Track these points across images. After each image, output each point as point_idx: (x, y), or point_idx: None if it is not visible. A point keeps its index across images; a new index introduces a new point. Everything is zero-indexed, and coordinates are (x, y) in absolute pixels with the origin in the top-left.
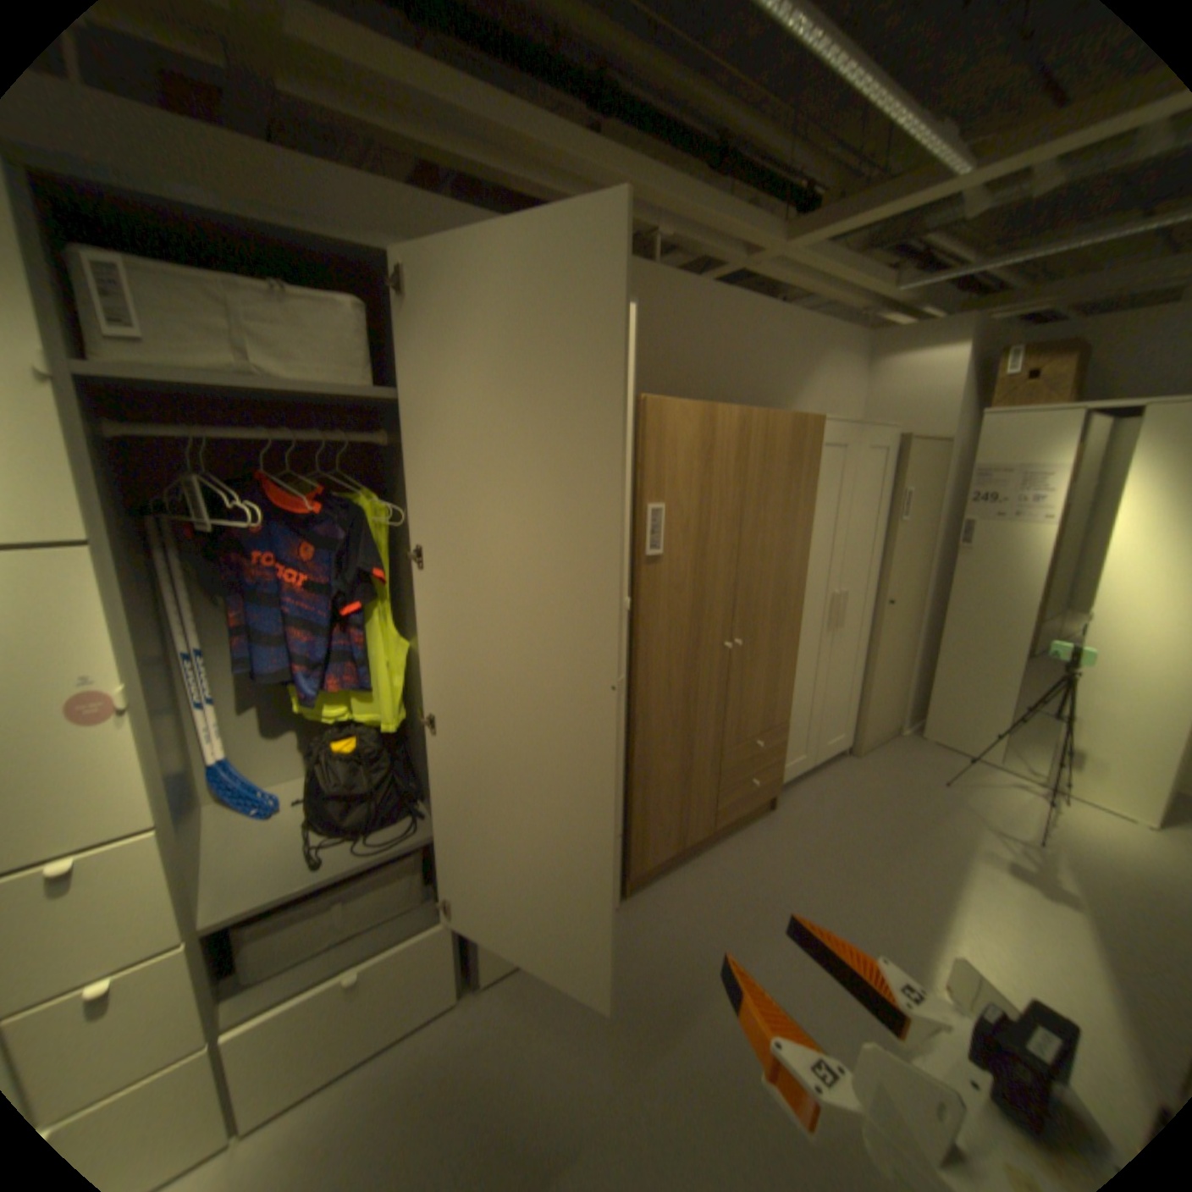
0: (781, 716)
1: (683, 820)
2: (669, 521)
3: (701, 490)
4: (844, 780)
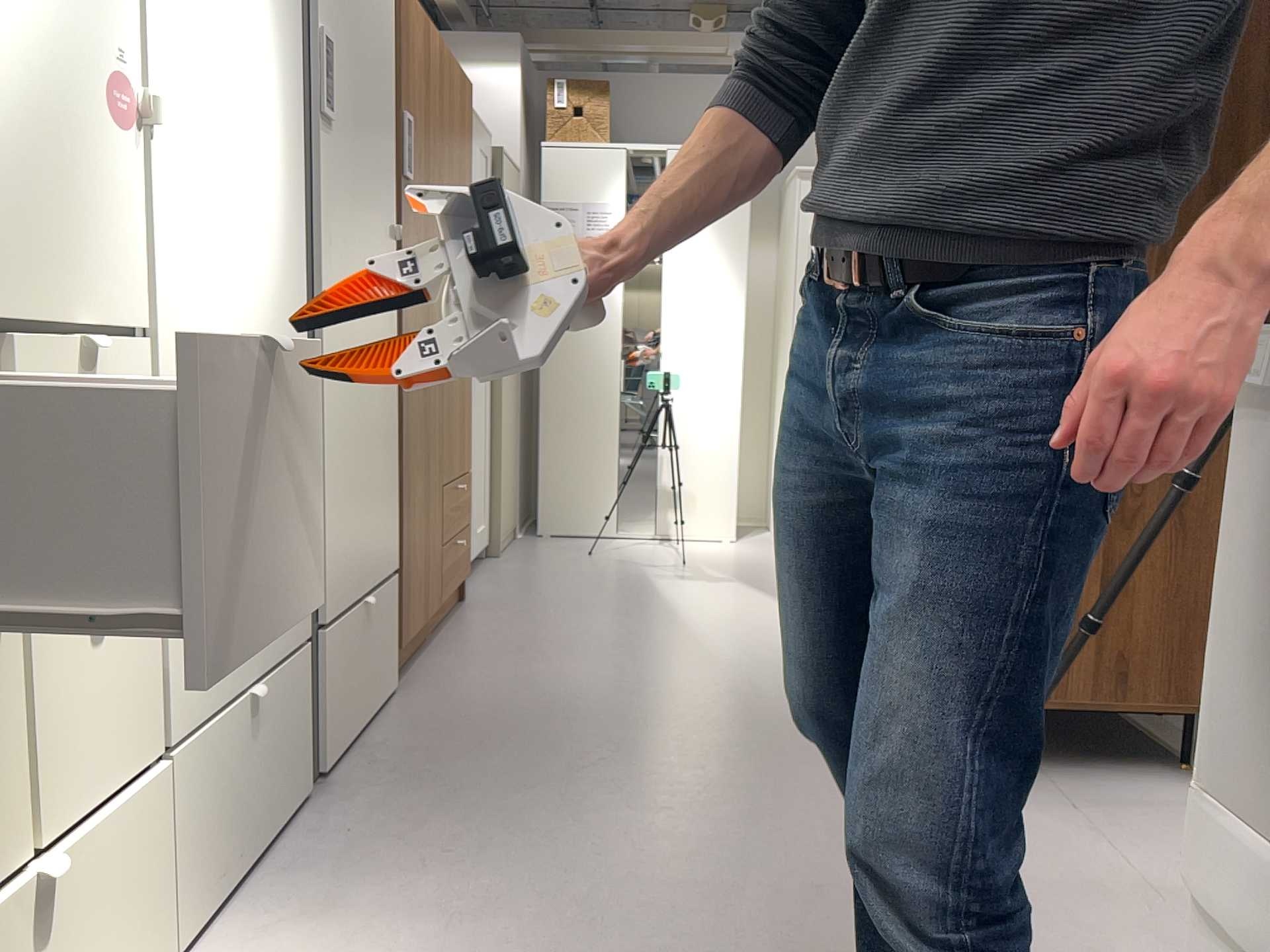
0: (466, 458)
1: (425, 575)
2: (412, 141)
3: (425, 117)
4: (501, 571)
